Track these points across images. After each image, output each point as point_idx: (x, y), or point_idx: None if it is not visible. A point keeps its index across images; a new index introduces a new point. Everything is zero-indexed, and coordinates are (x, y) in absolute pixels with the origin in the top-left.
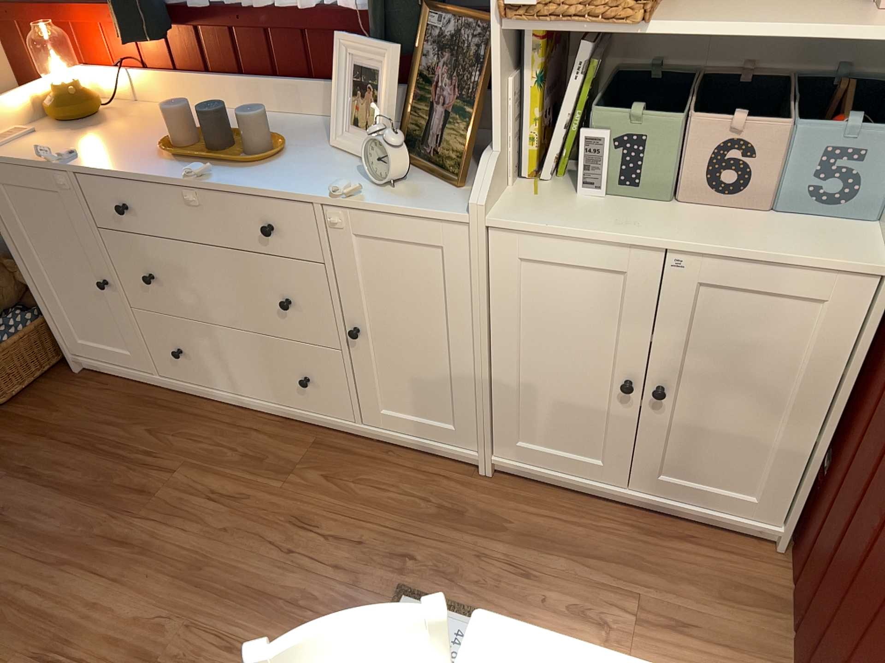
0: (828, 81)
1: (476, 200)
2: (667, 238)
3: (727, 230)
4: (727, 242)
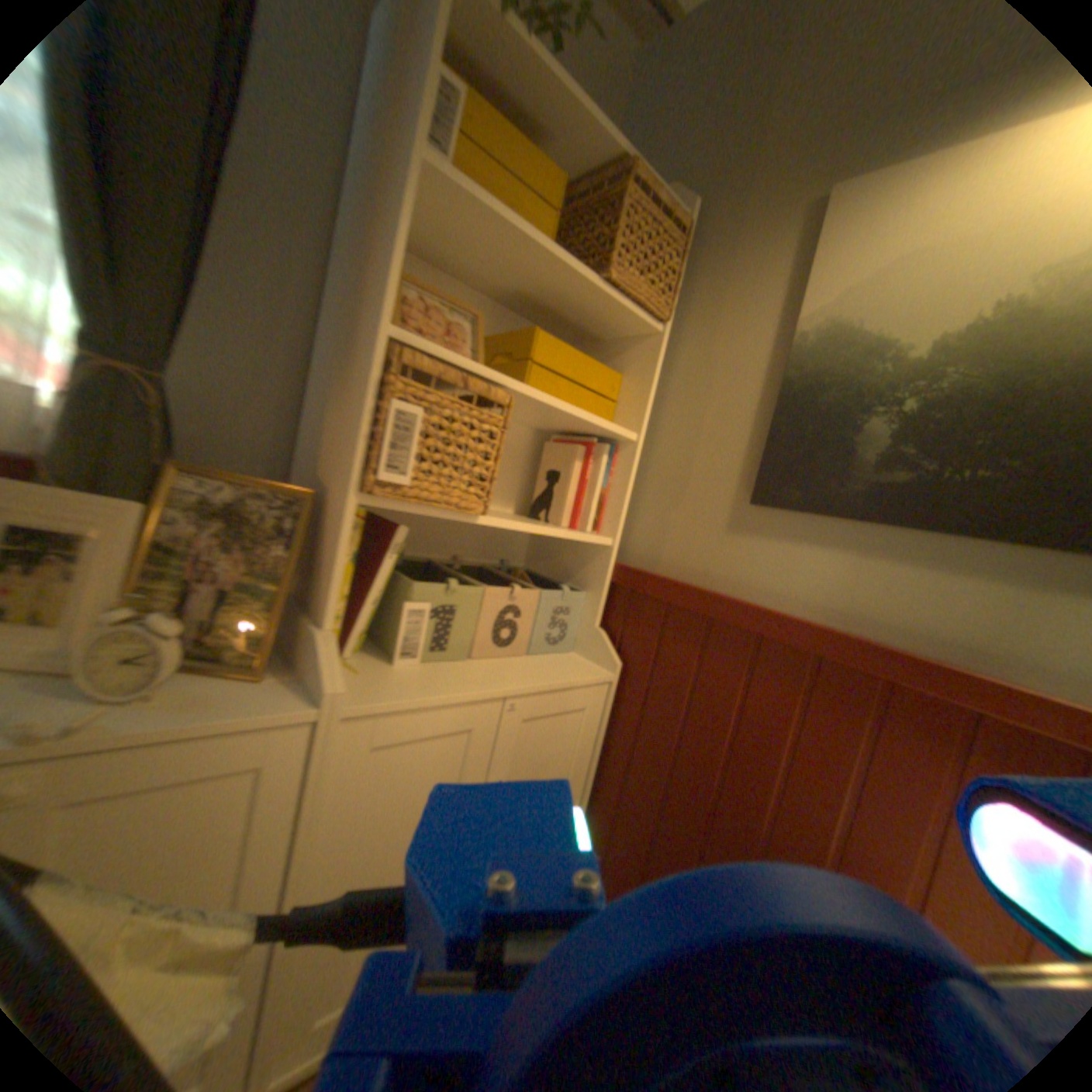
0: (506, 567)
1: (331, 686)
2: (505, 685)
3: (525, 670)
4: (539, 678)
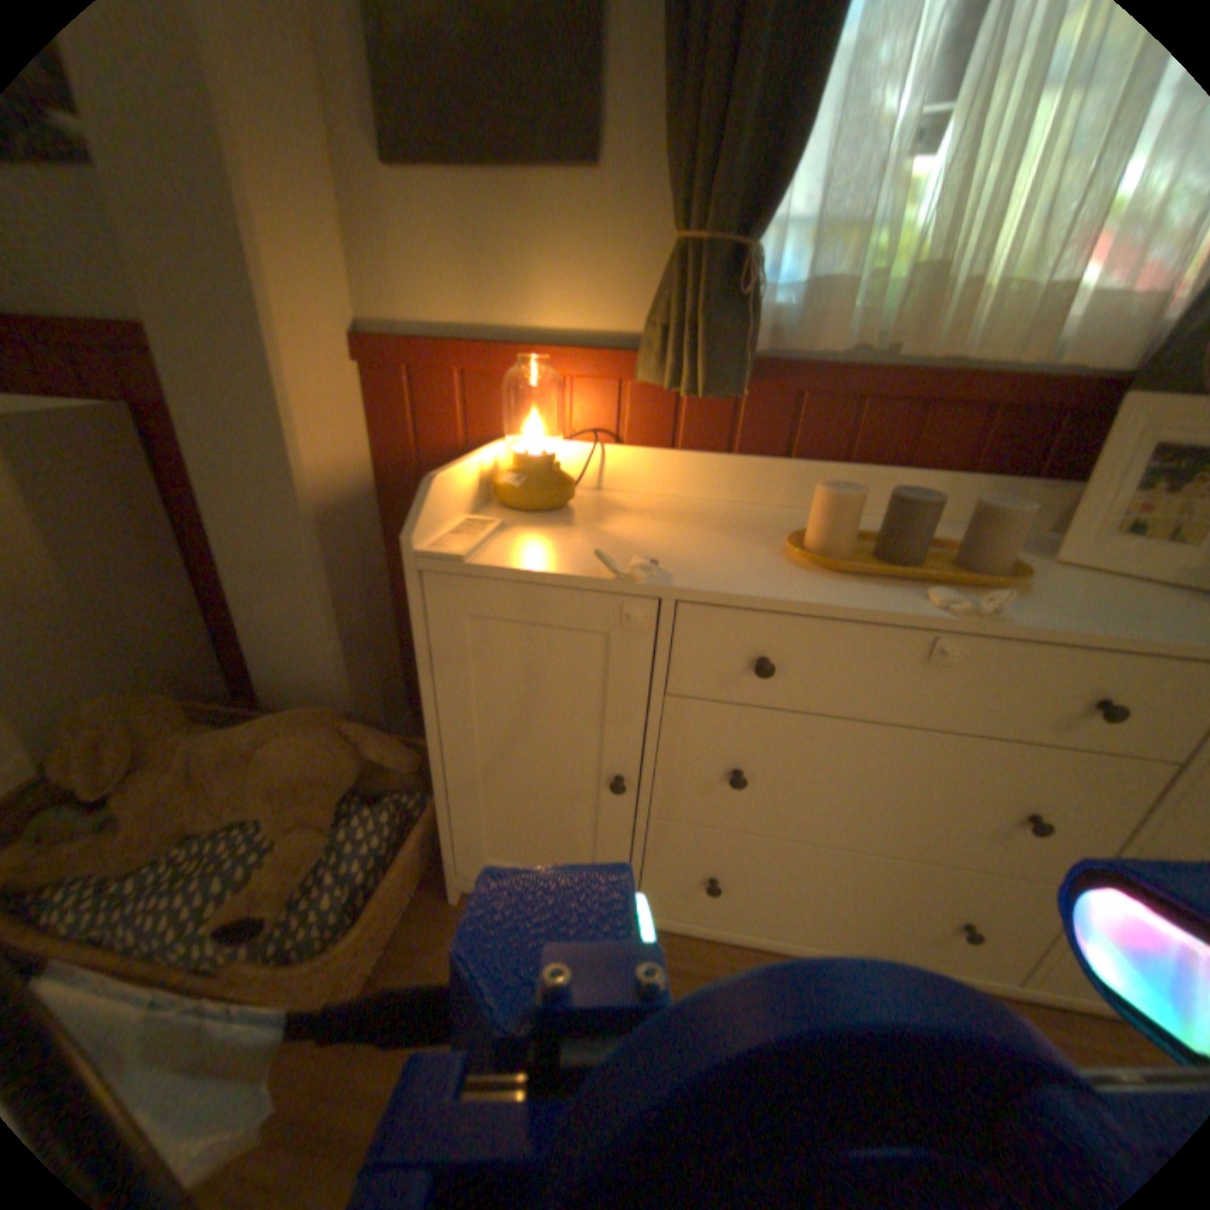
0: None
1: None
2: None
3: None
4: None
